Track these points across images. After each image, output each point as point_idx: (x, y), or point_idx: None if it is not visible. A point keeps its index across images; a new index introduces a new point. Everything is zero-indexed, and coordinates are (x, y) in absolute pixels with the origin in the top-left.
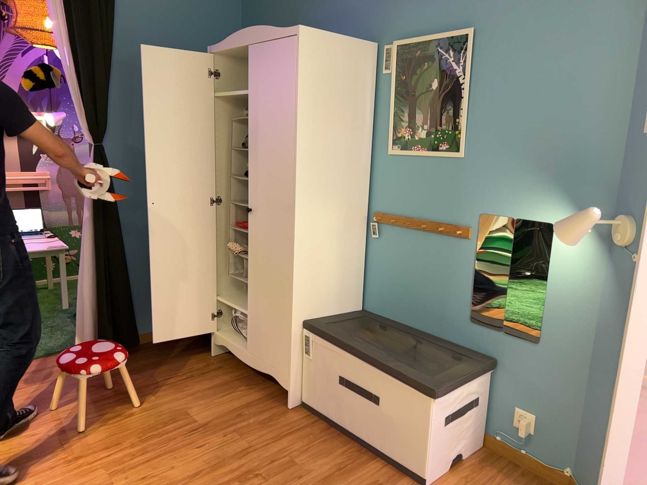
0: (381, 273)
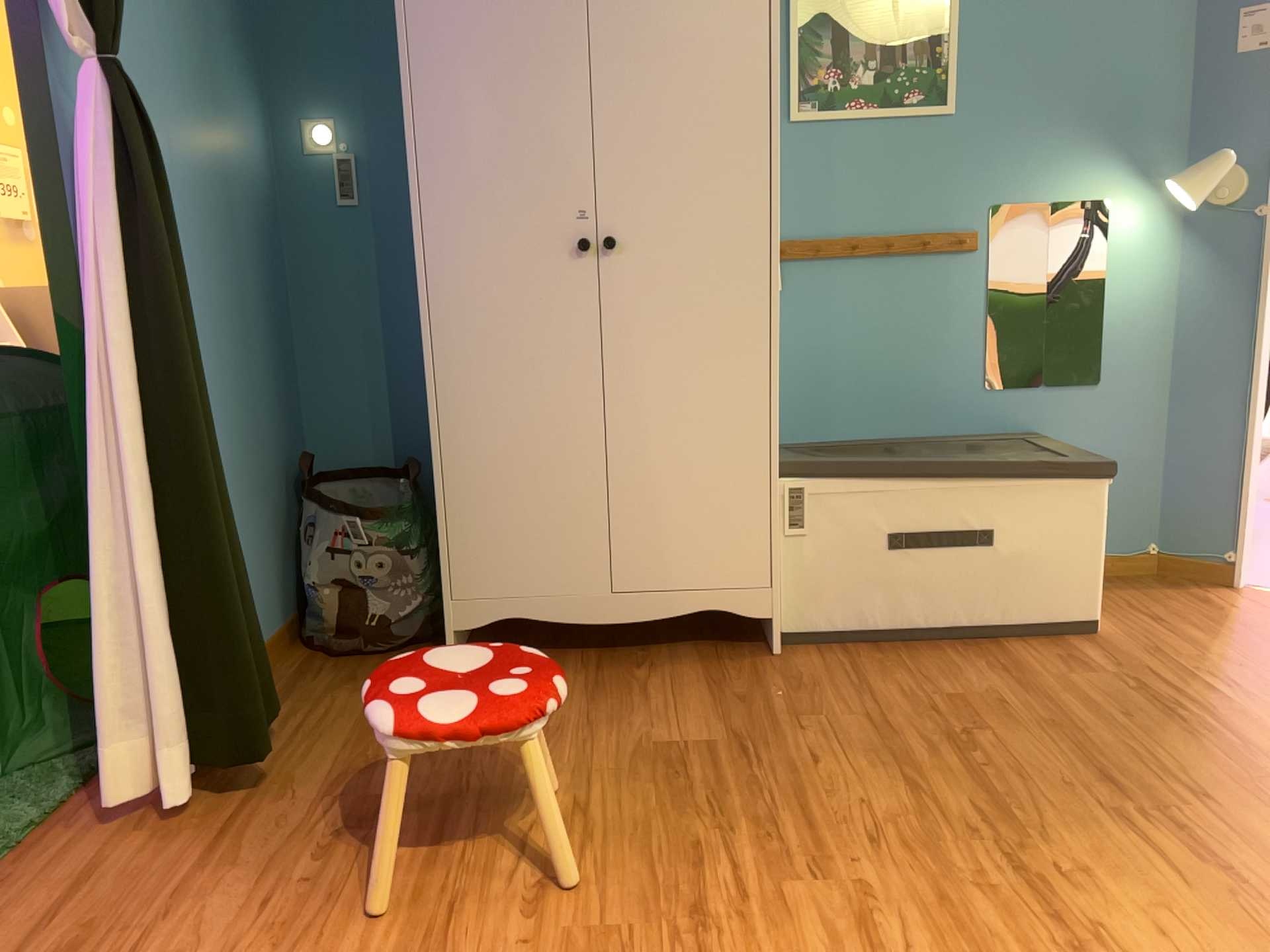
0: (790, 358)
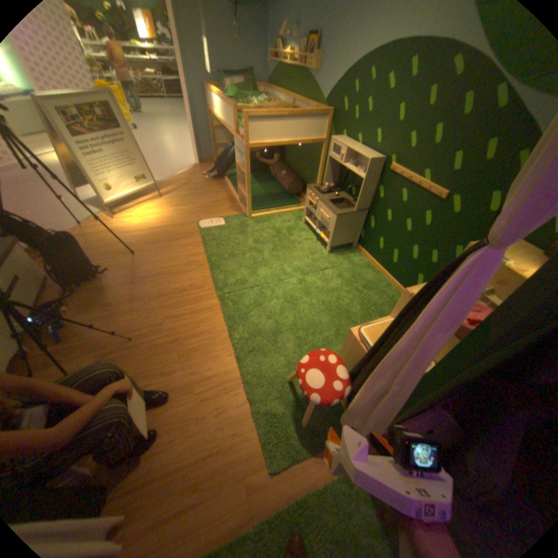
0: None
